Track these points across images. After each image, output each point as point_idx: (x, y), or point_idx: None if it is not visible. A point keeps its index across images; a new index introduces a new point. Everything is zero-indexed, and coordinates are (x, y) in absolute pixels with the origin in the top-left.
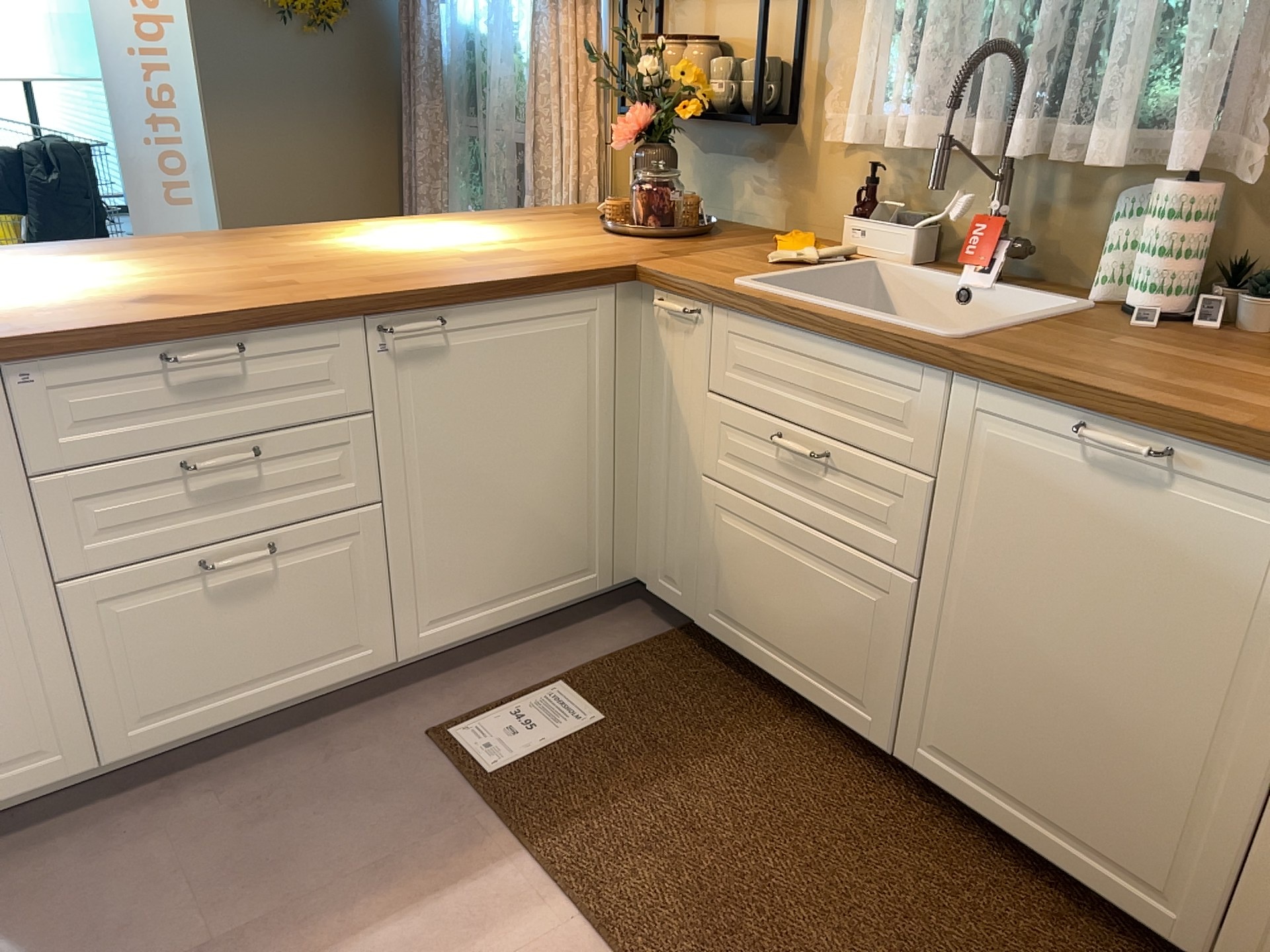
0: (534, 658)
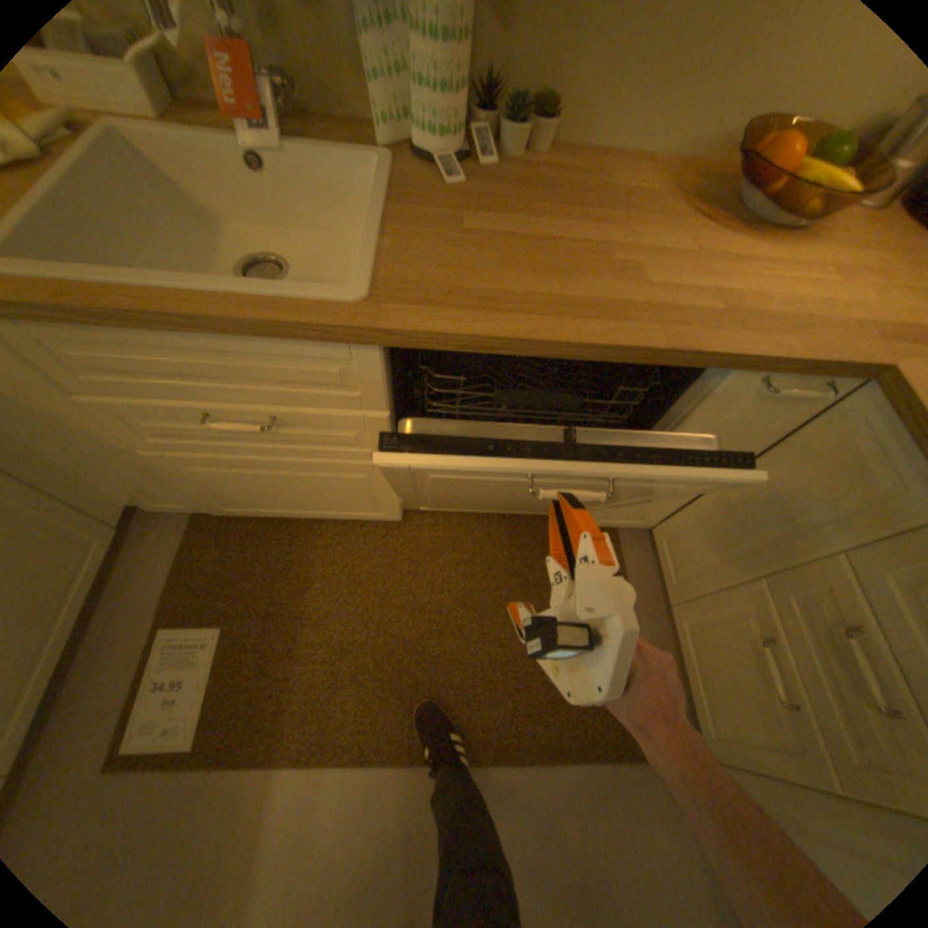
0: (114, 628)
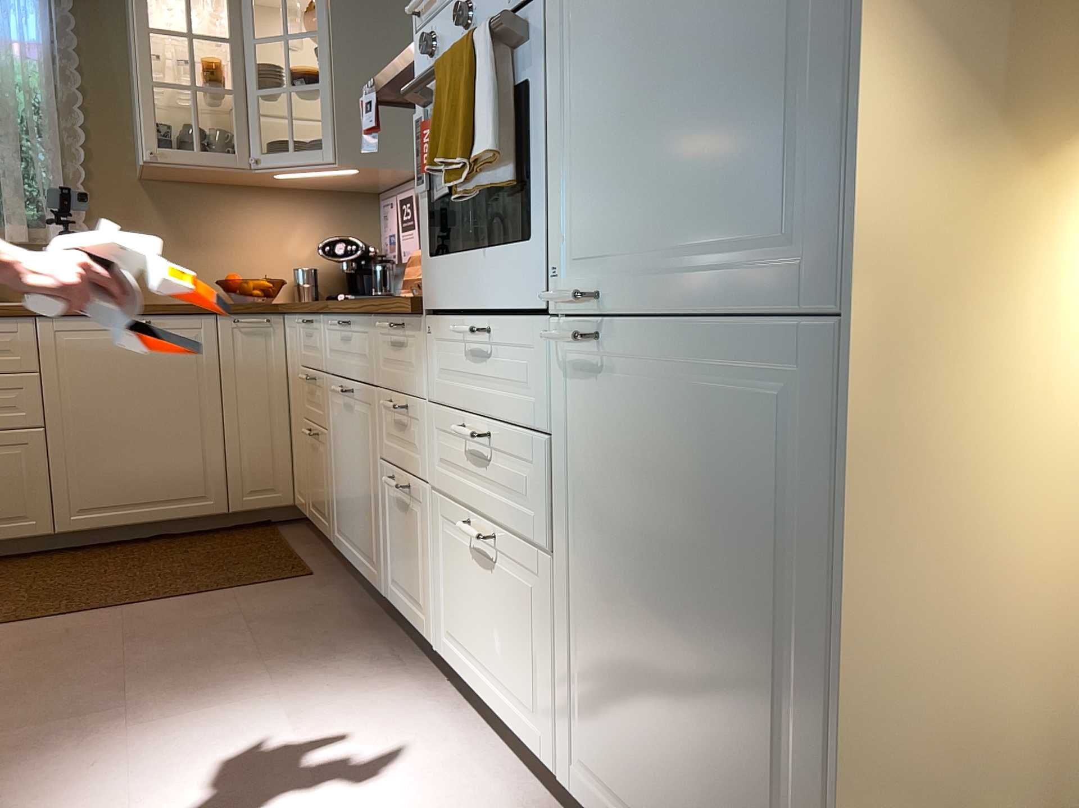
0: None
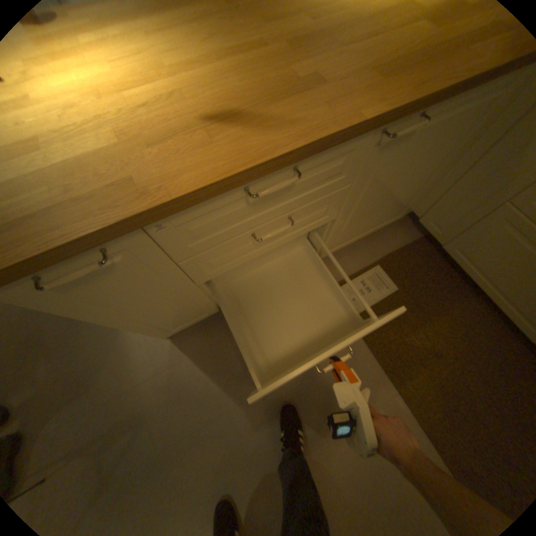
0: (366, 249)
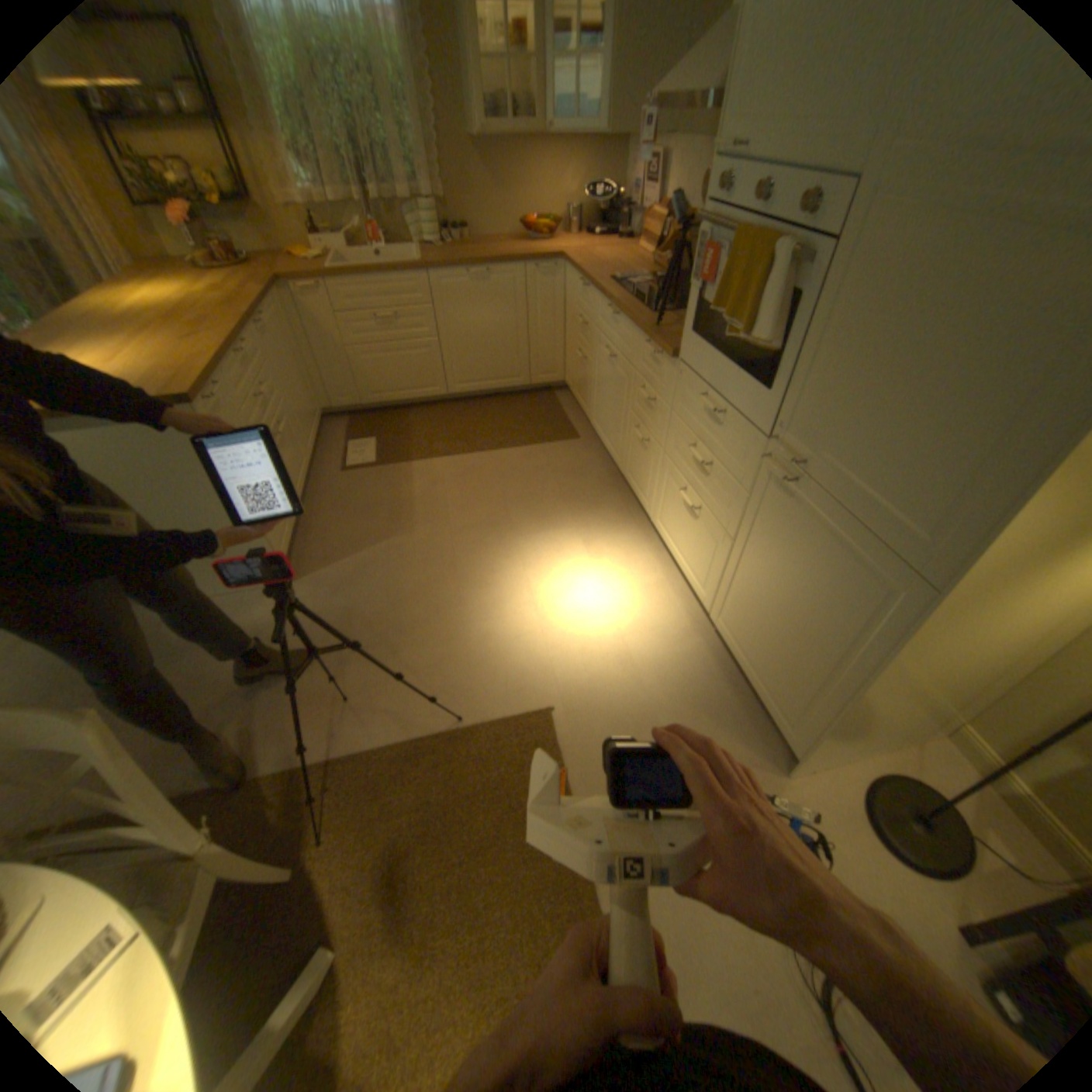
0: (327, 446)
